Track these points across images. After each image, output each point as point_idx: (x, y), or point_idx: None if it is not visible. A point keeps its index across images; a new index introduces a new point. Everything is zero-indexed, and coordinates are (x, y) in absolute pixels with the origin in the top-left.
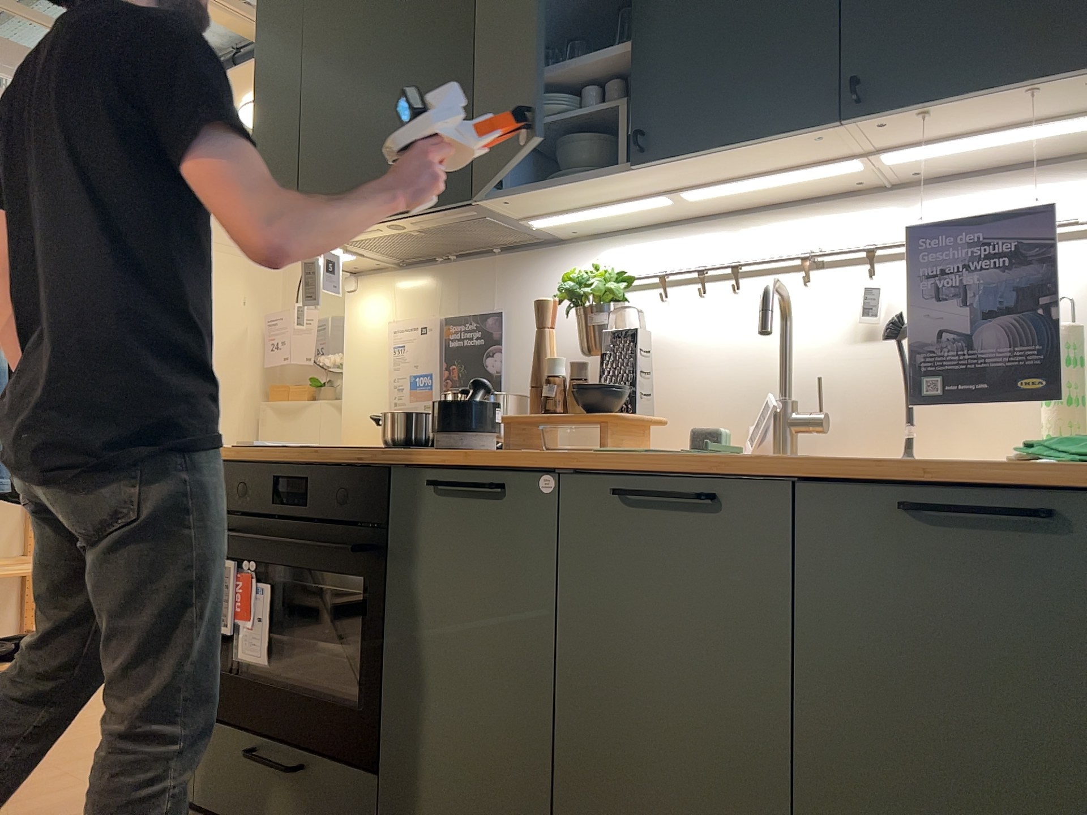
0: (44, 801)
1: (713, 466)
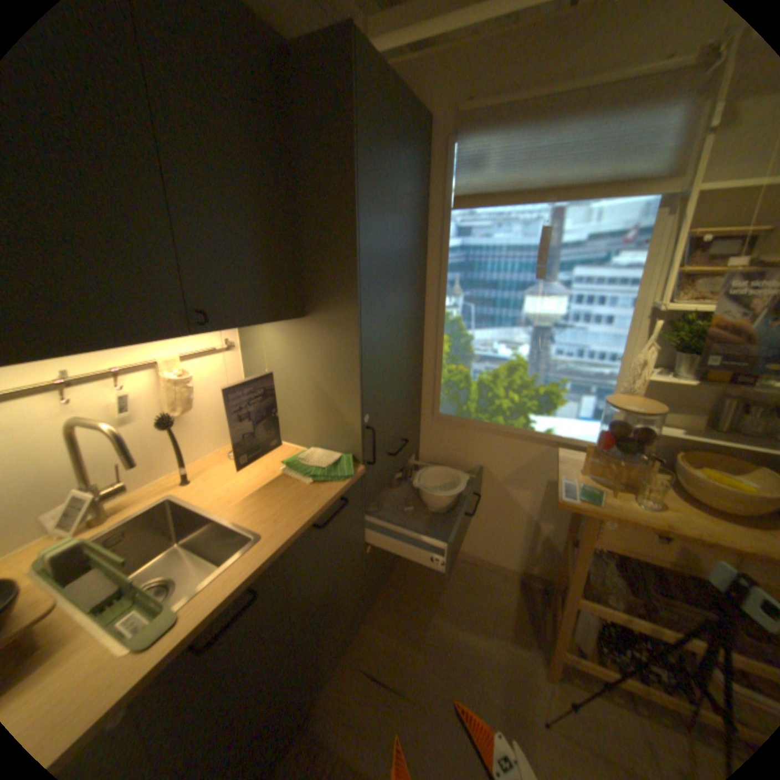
0: None
1: (249, 581)
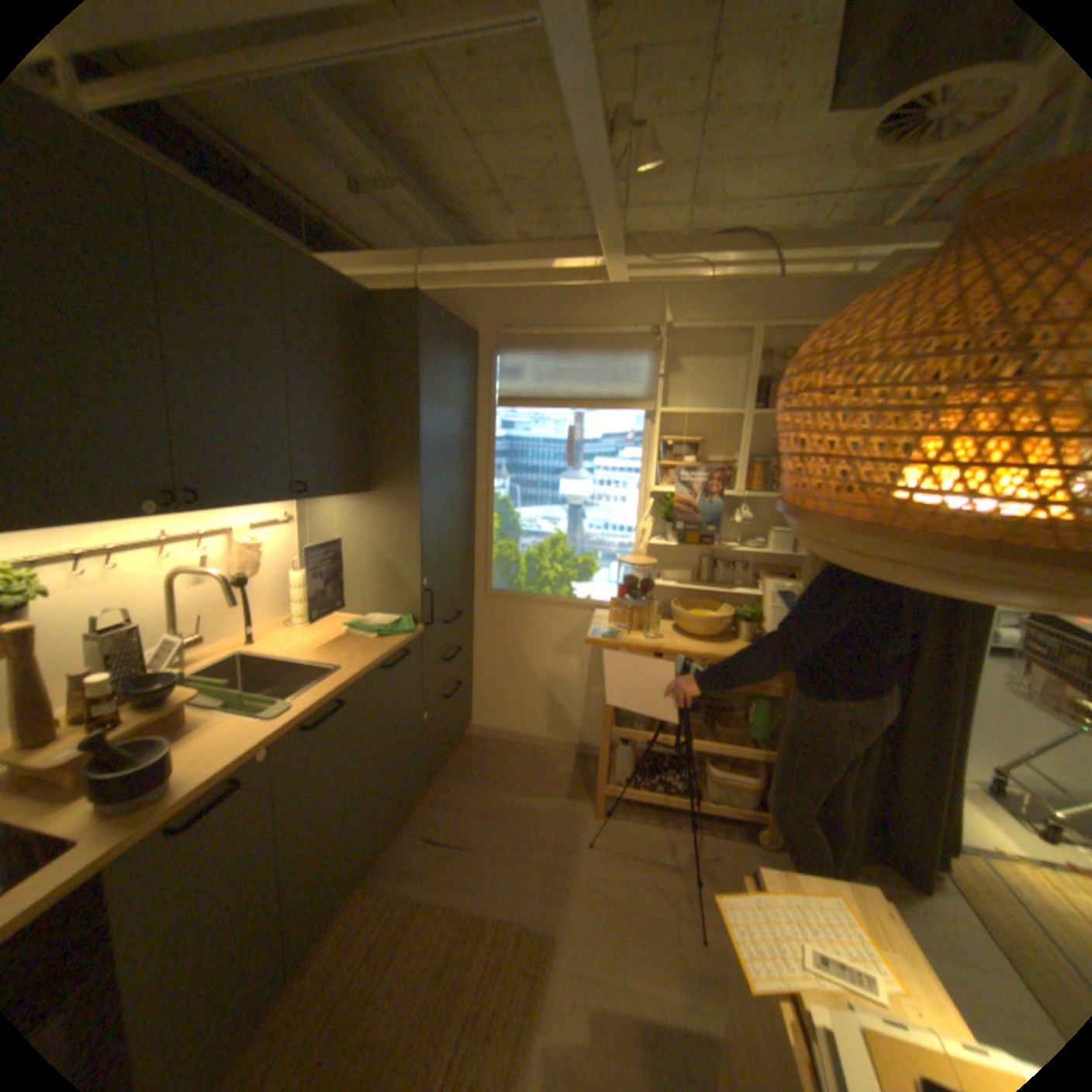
0: None
1: (339, 690)
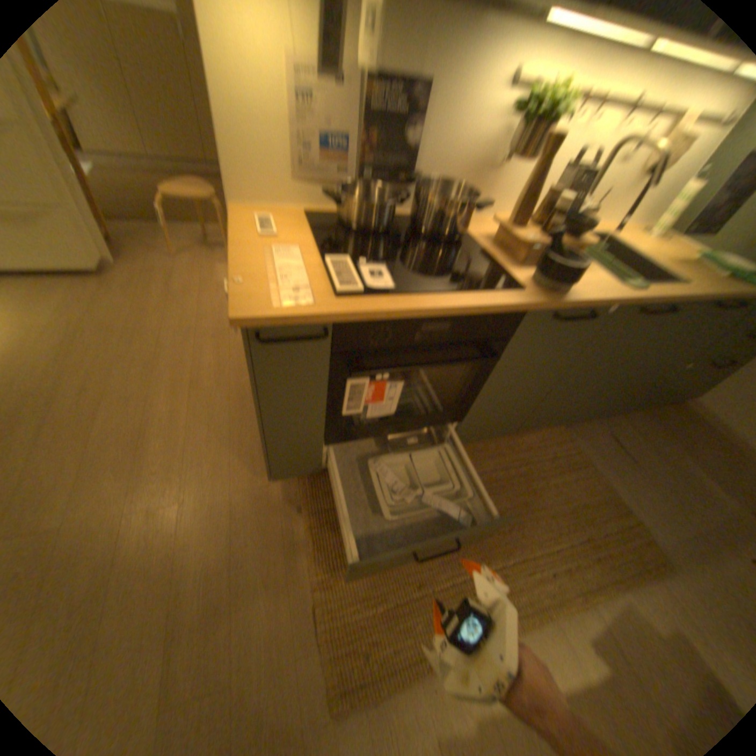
0: (184, 530)
1: (684, 298)
